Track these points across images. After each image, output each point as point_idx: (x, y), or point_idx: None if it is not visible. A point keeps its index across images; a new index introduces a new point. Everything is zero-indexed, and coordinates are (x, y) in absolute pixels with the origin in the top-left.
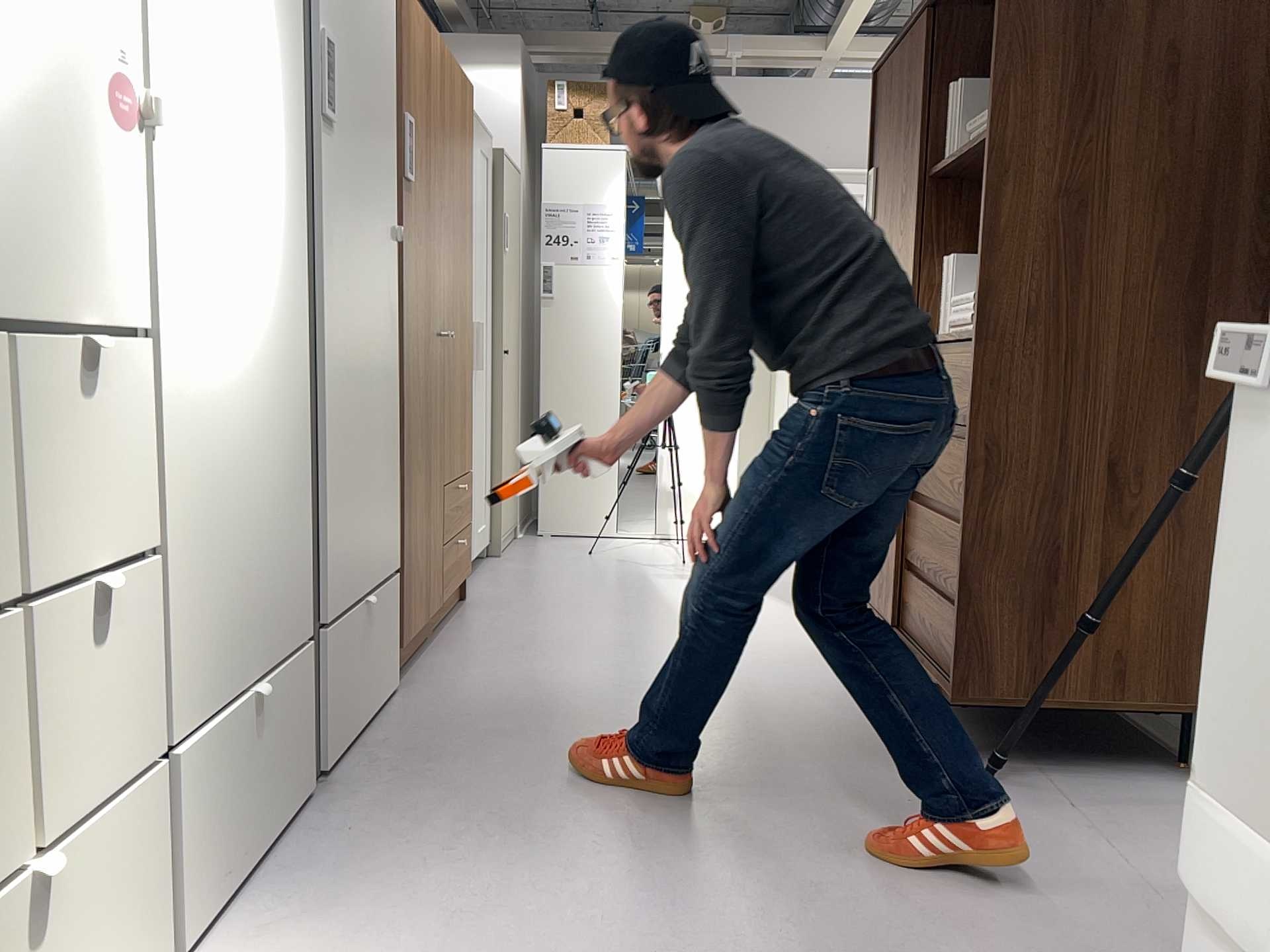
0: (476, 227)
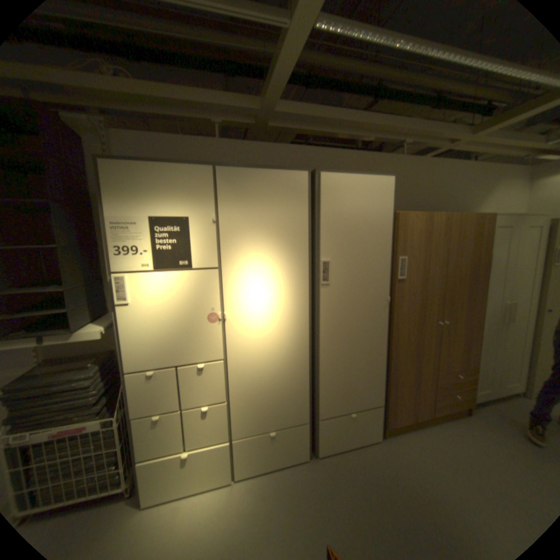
0: (517, 263)
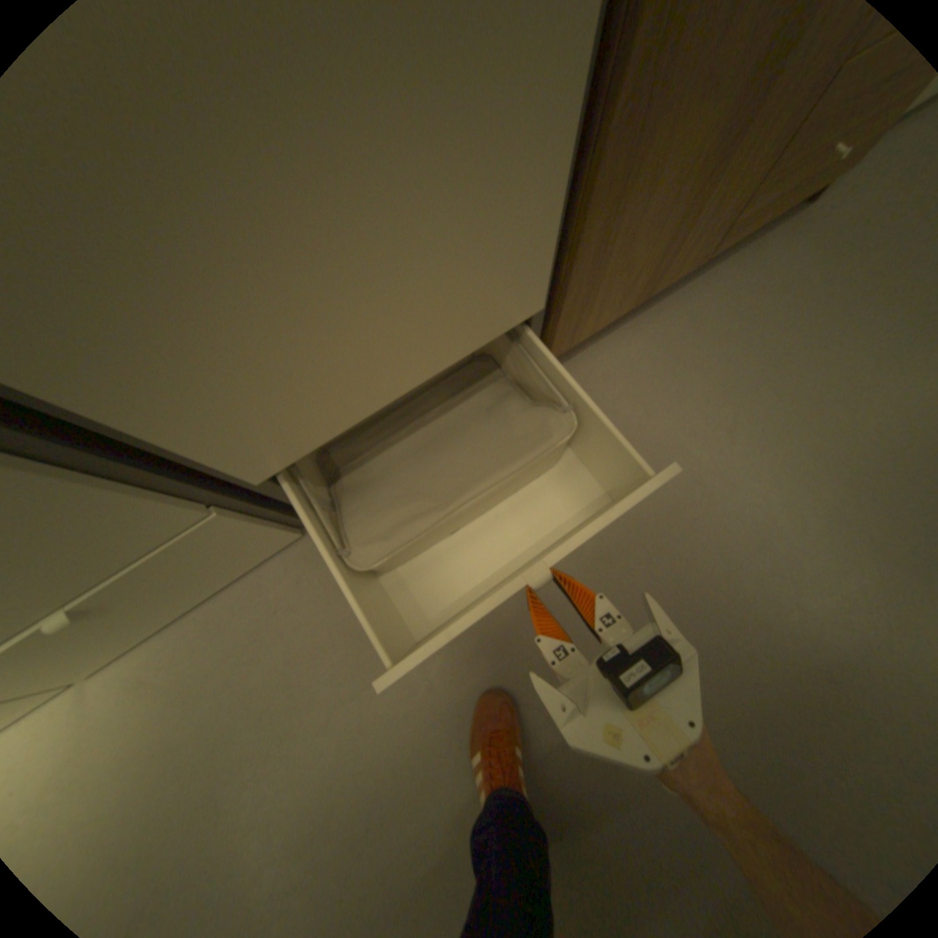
0: None
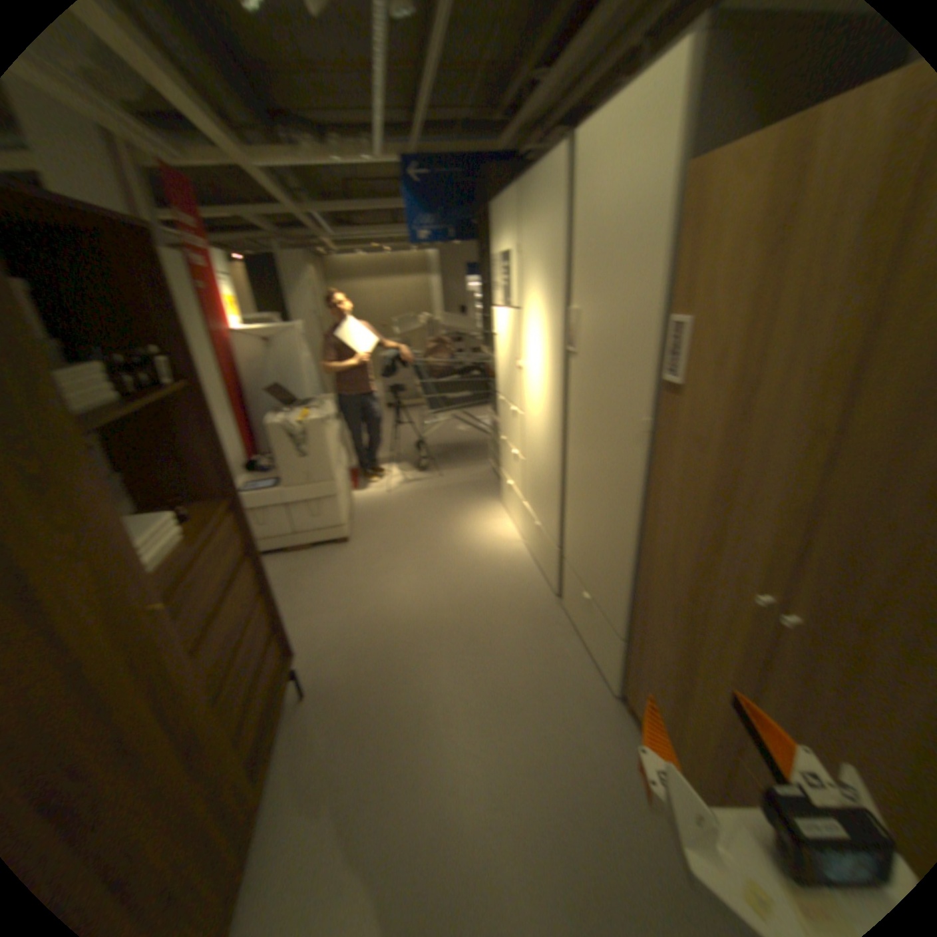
0: None
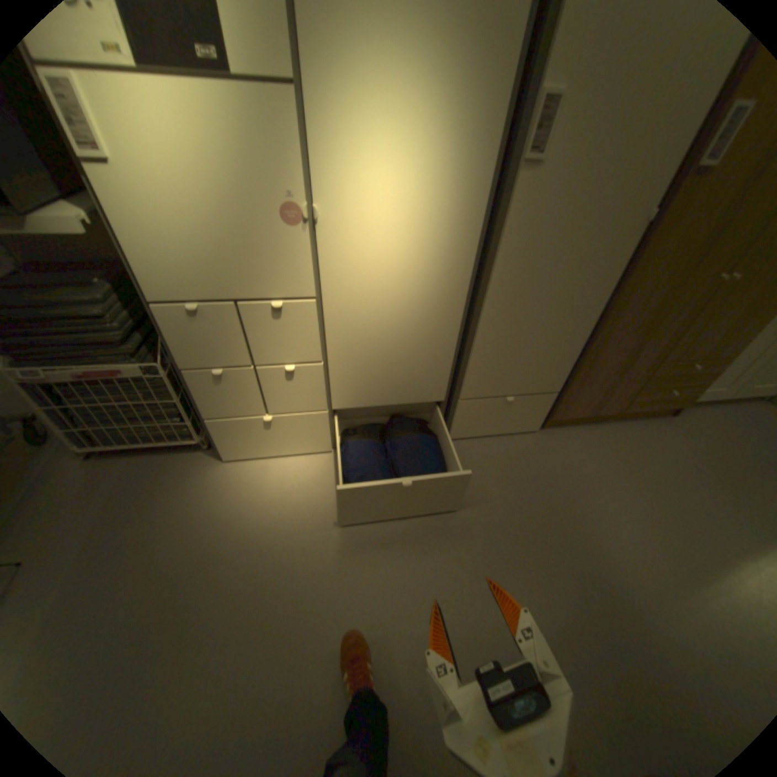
0: None
